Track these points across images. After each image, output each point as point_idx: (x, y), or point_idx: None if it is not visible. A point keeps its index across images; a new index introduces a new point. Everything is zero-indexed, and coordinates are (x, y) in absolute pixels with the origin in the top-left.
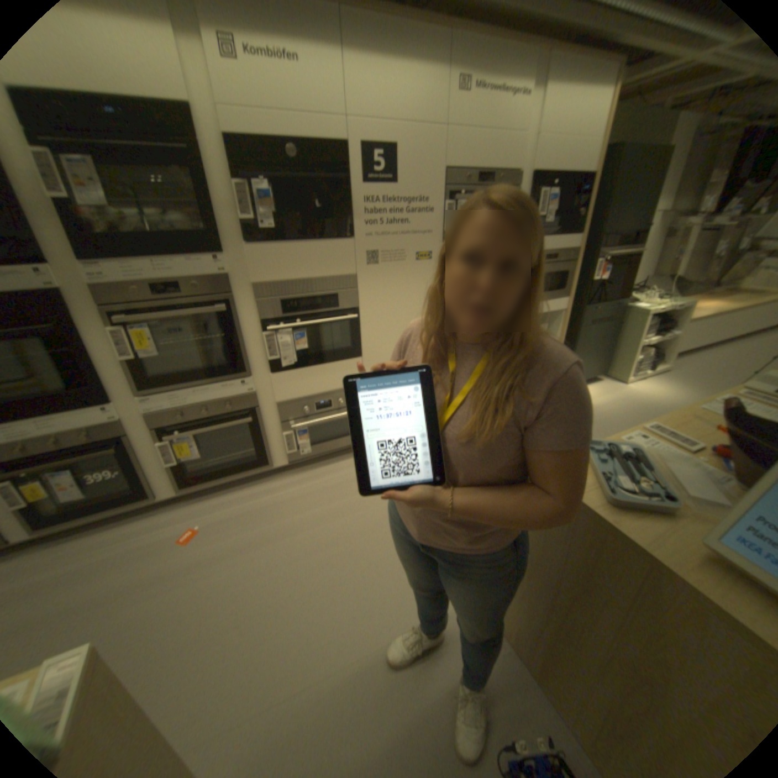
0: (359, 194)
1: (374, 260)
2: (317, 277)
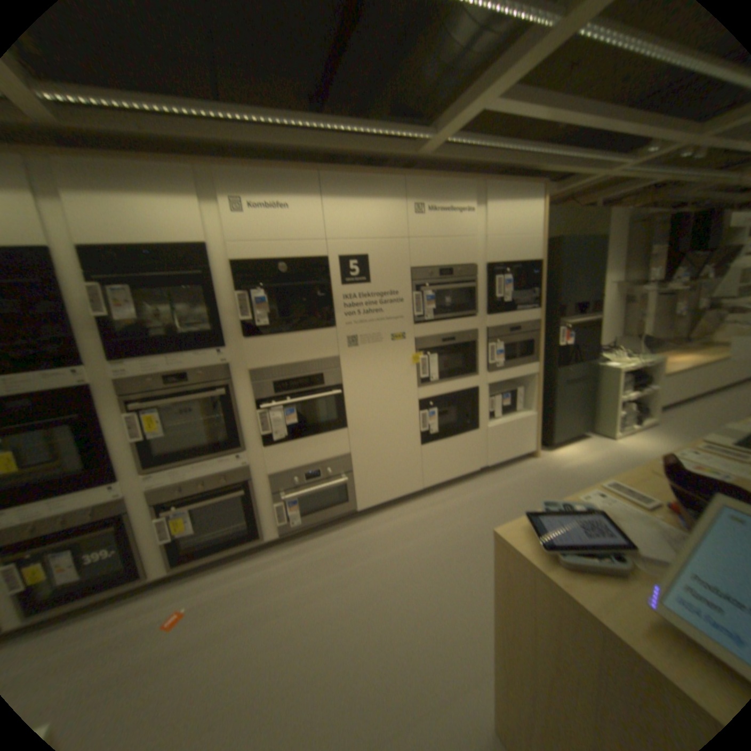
0: (338, 292)
1: (354, 342)
2: (304, 359)
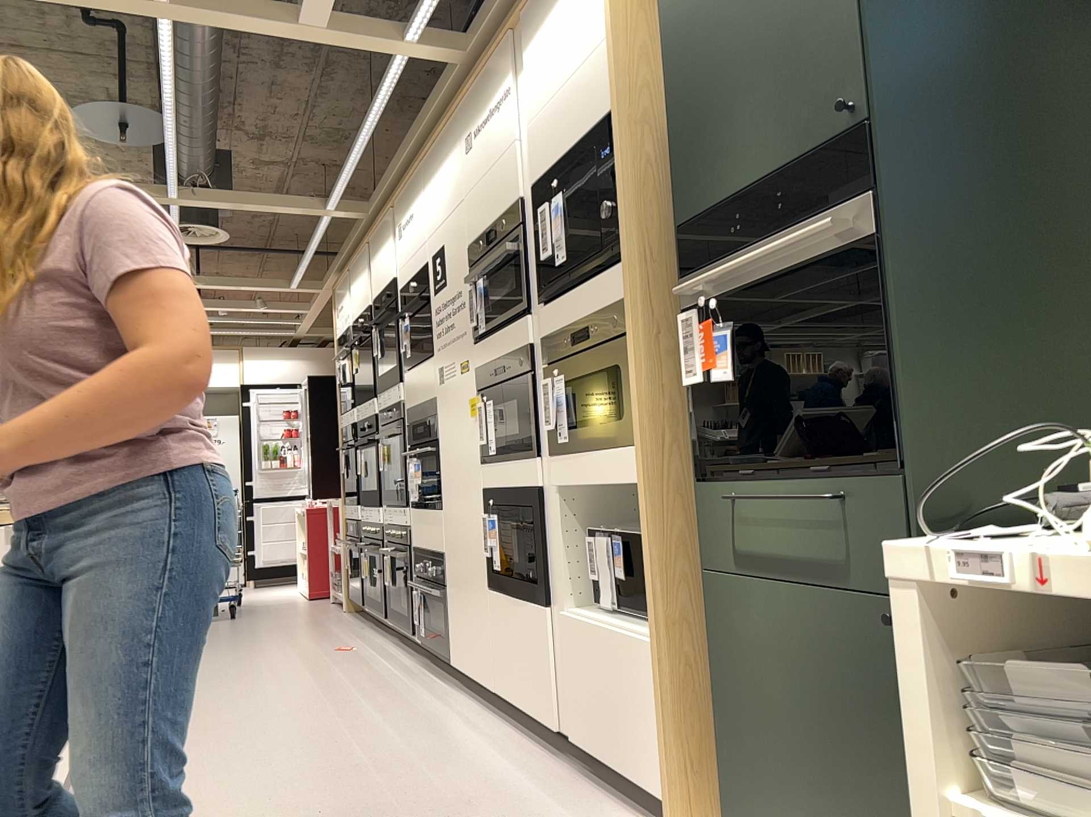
0: (432, 306)
1: (441, 378)
2: (431, 401)
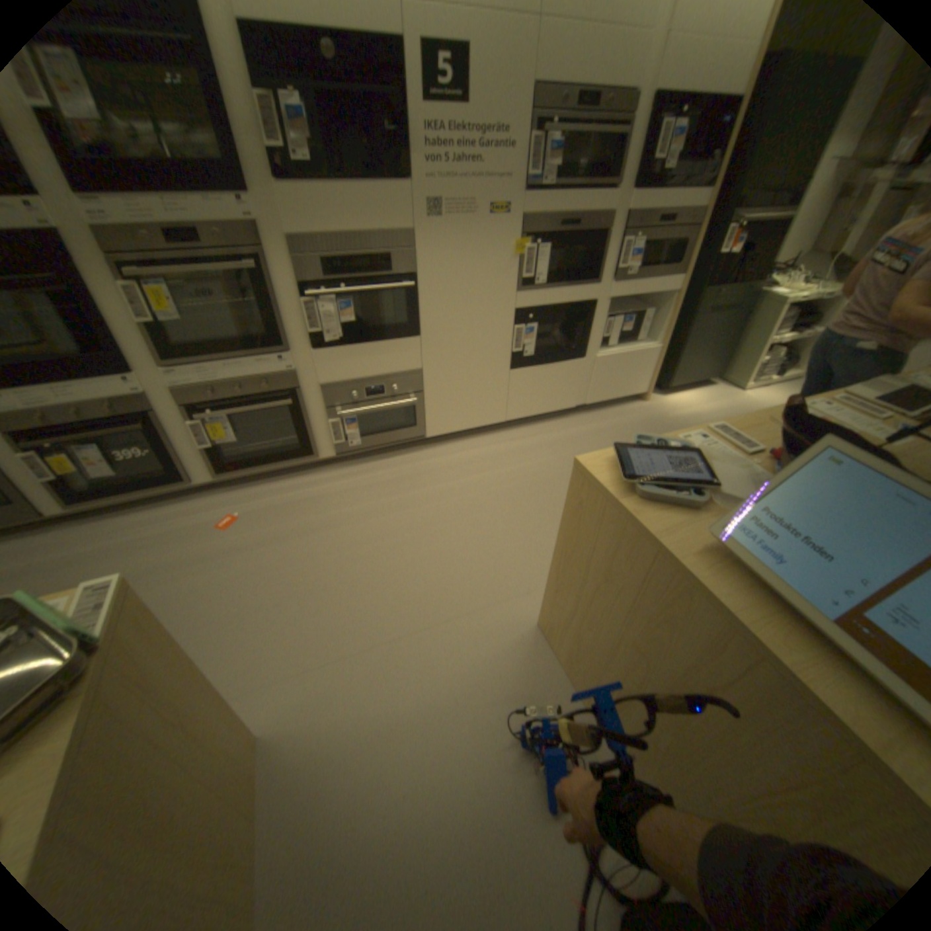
0: (418, 116)
1: (437, 211)
2: (365, 229)
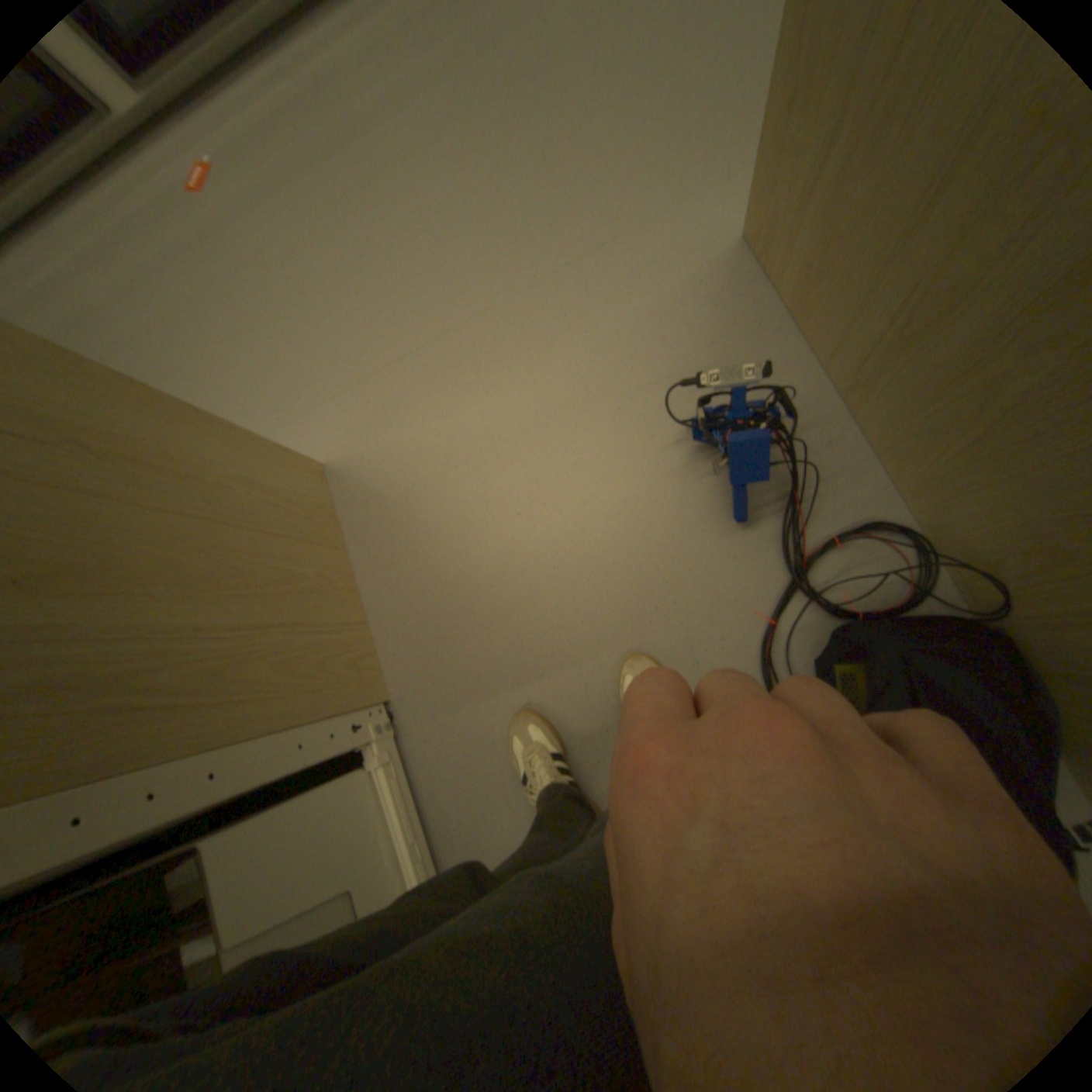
0: None
1: None
2: None
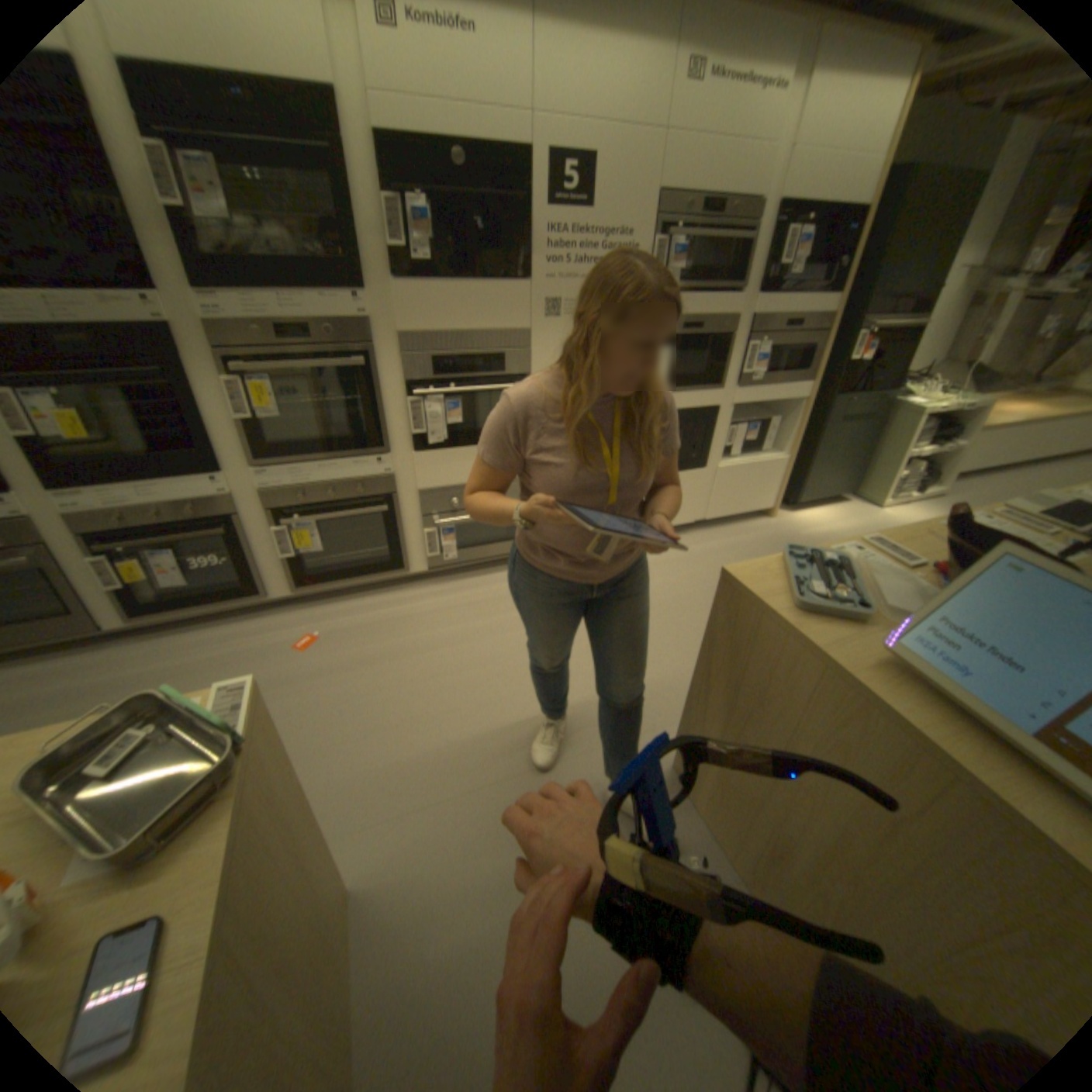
0: (542, 219)
1: (555, 312)
2: (479, 329)
